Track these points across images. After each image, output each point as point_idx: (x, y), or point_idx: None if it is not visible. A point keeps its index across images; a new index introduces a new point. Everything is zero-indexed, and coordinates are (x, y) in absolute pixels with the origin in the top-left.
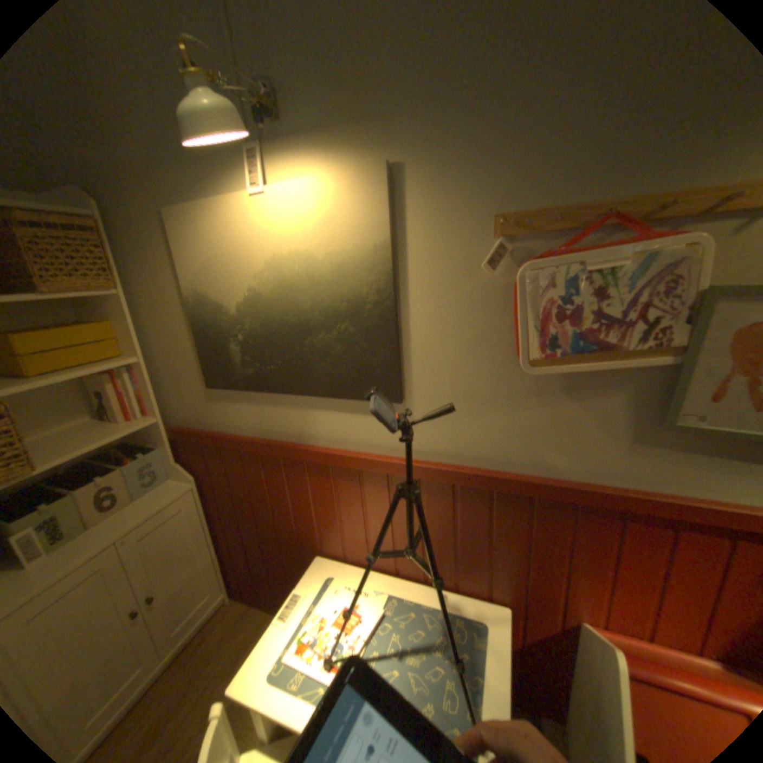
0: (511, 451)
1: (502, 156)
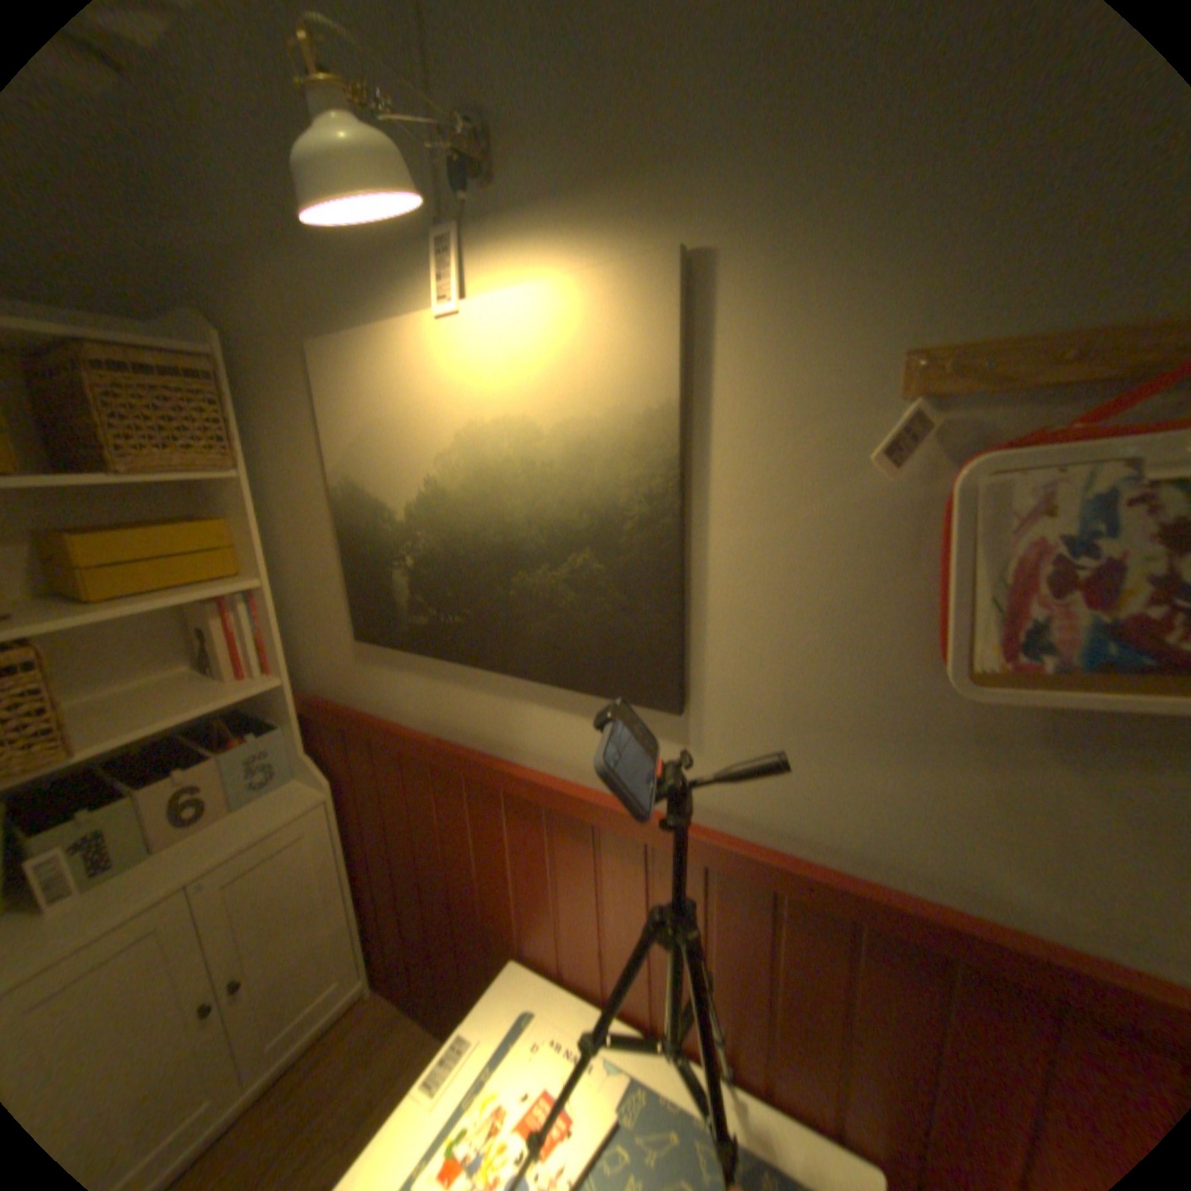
0: (909, 849)
1: (935, 222)
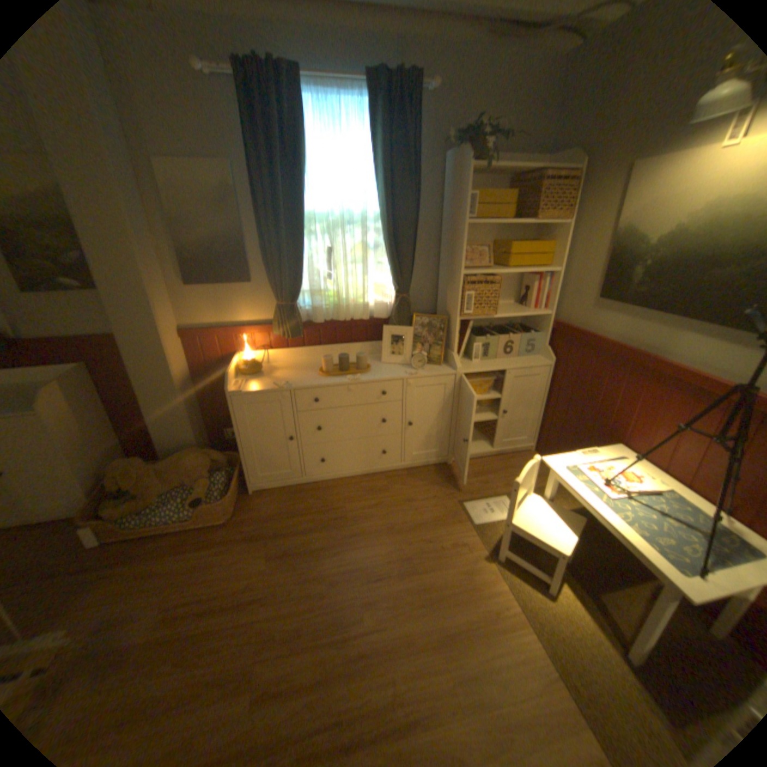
0: None
1: None
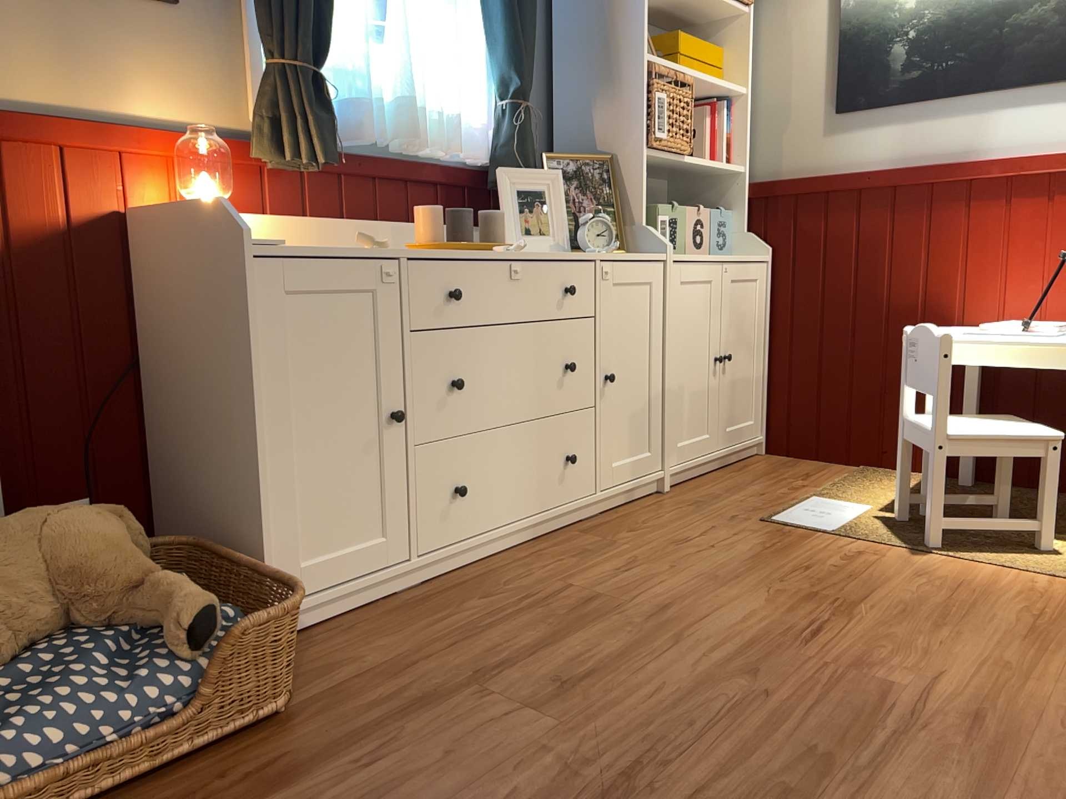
0: None
1: None
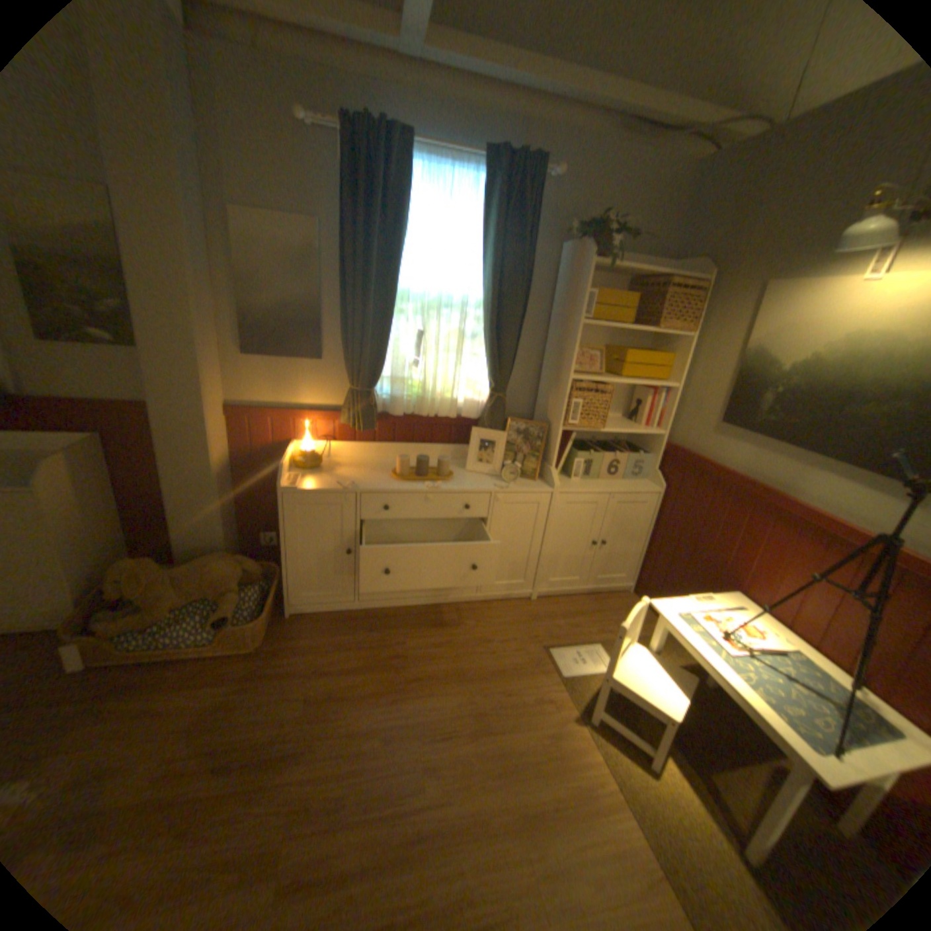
0: None
1: None
